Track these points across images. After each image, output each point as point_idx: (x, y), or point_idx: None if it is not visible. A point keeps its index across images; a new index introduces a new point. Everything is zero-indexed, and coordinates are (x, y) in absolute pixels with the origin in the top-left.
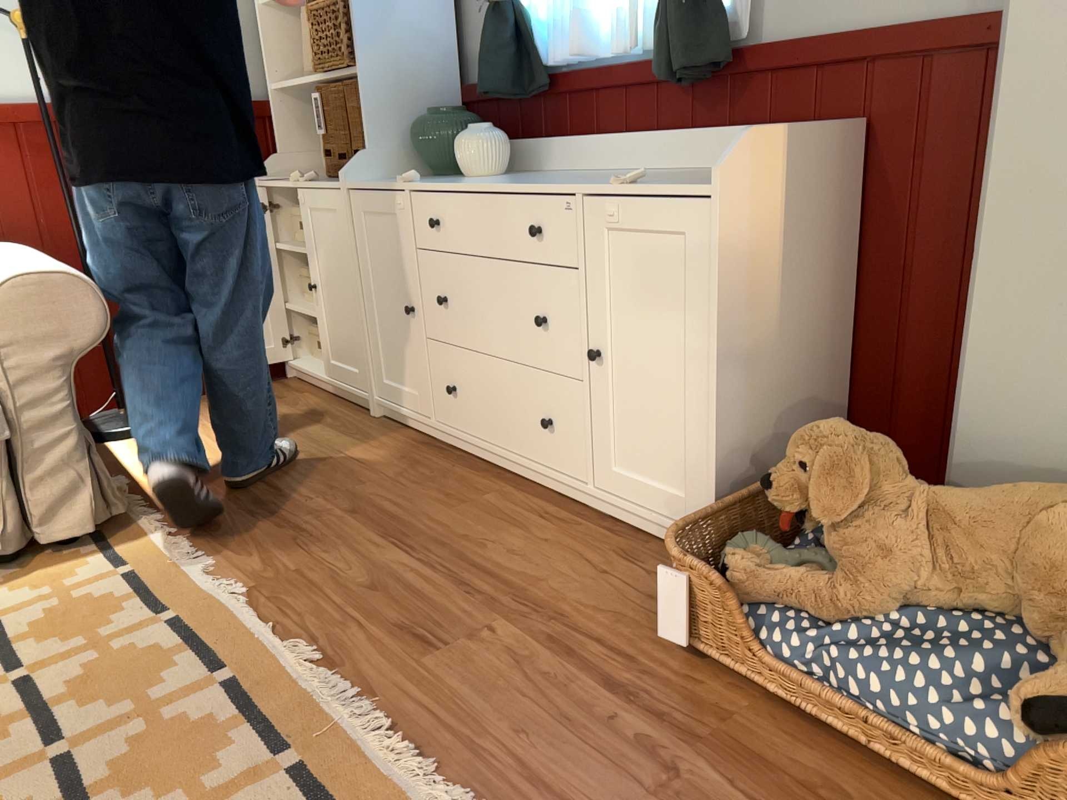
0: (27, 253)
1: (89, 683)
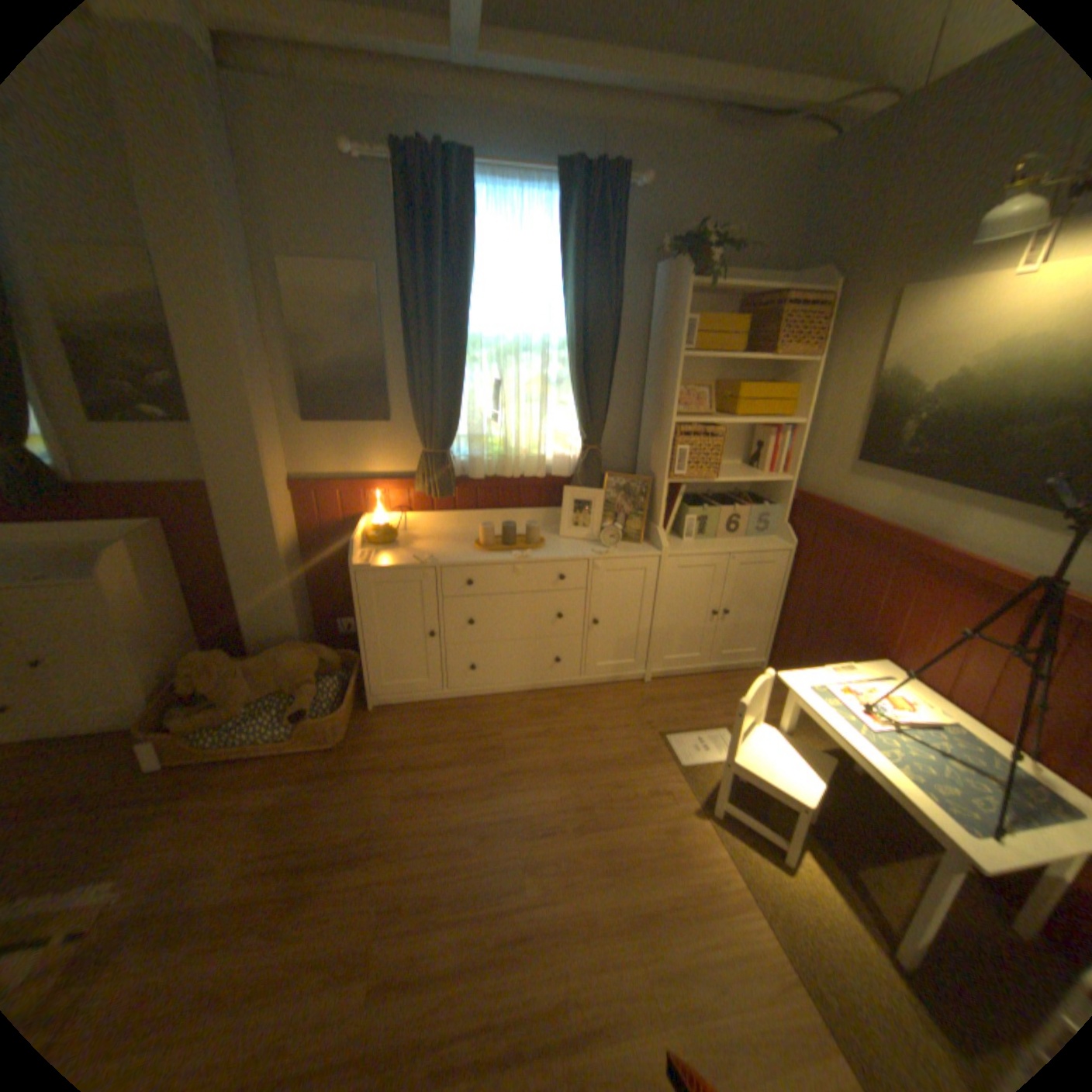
0: None
1: None
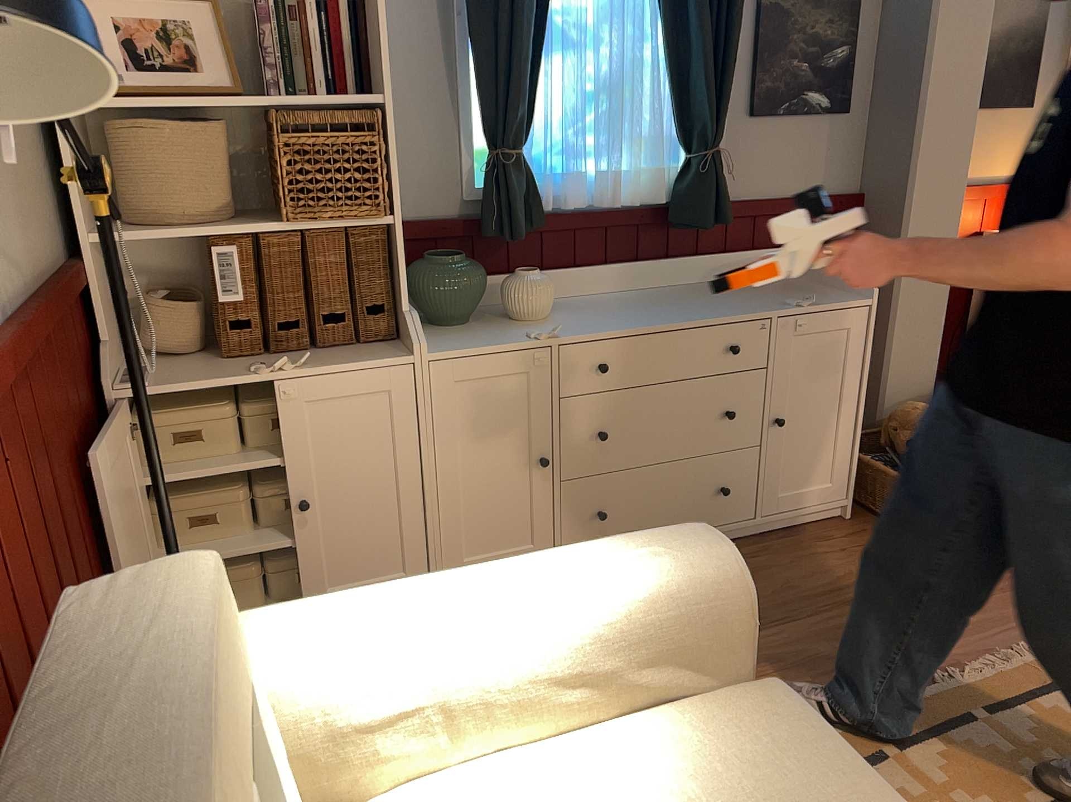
0: (403, 586)
1: (1000, 792)
